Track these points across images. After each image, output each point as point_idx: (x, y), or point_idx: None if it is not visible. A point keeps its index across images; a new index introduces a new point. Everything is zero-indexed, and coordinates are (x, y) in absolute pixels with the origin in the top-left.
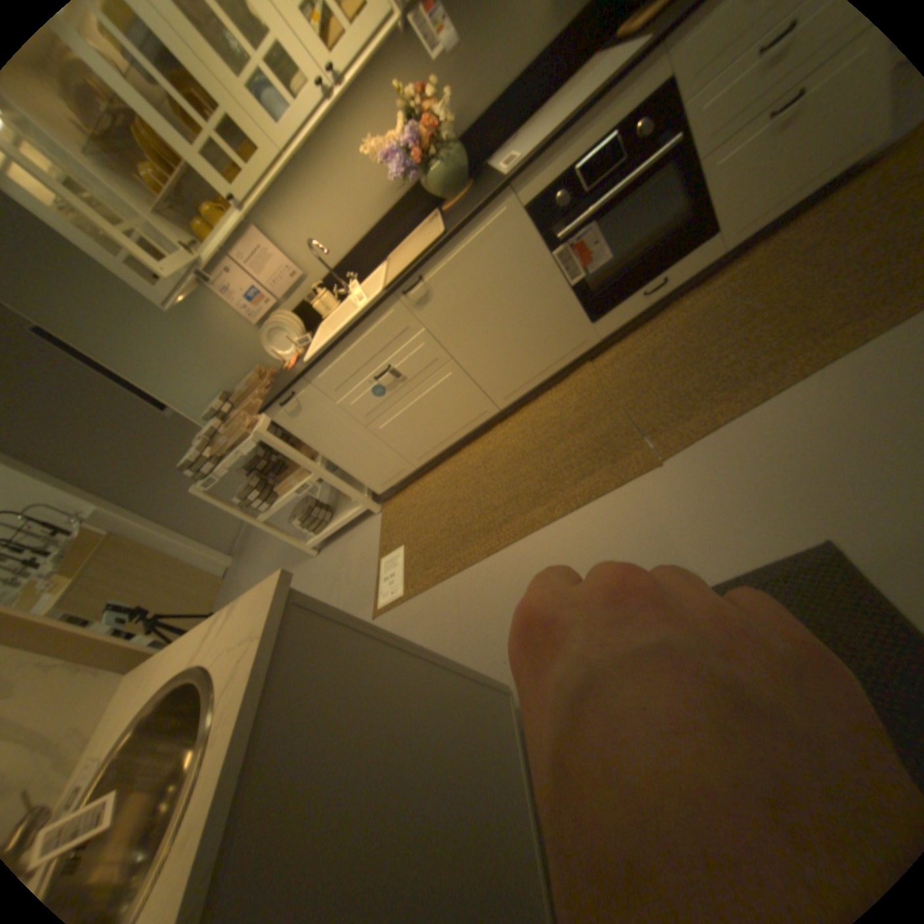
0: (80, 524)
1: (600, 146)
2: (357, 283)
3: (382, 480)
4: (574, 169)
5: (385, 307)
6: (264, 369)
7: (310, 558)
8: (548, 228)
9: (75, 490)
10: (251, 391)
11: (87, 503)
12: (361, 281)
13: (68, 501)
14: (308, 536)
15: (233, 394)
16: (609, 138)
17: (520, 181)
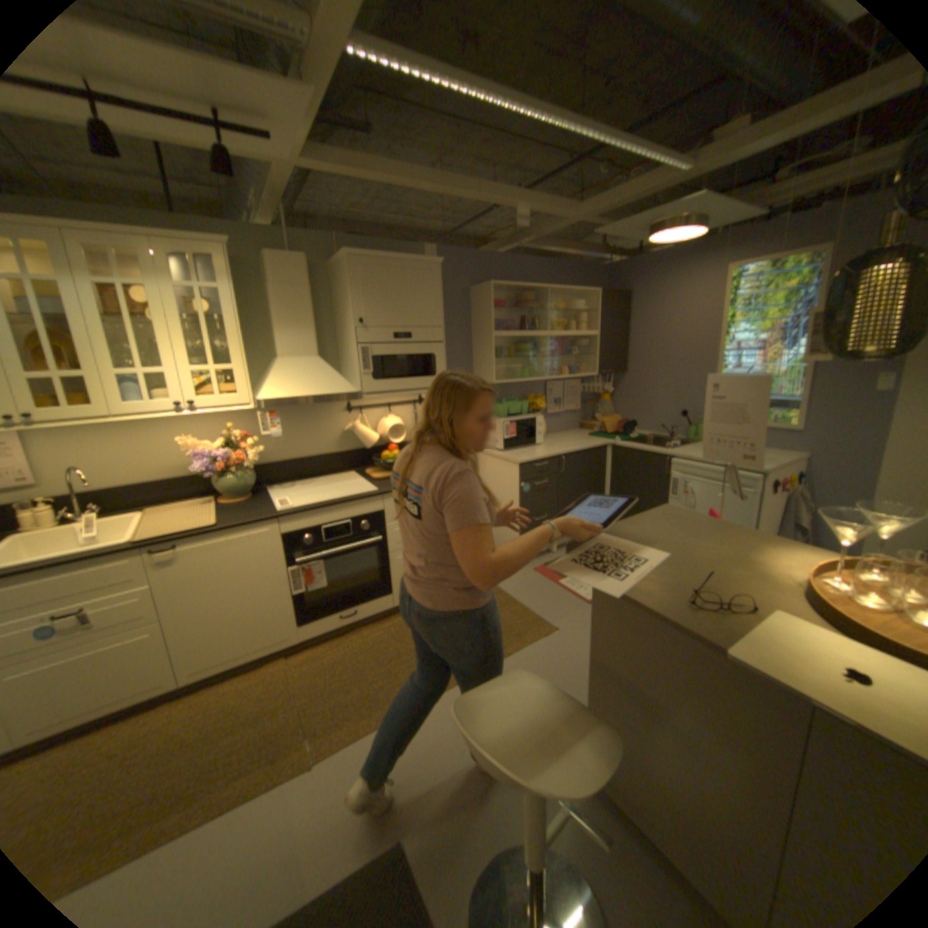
0: None
1: (340, 524)
2: (96, 516)
3: None
4: (321, 528)
5: (122, 556)
6: None
7: None
8: (292, 552)
9: None
10: None
11: None
12: (99, 514)
13: None
14: None
15: None
16: (345, 522)
17: (286, 520)
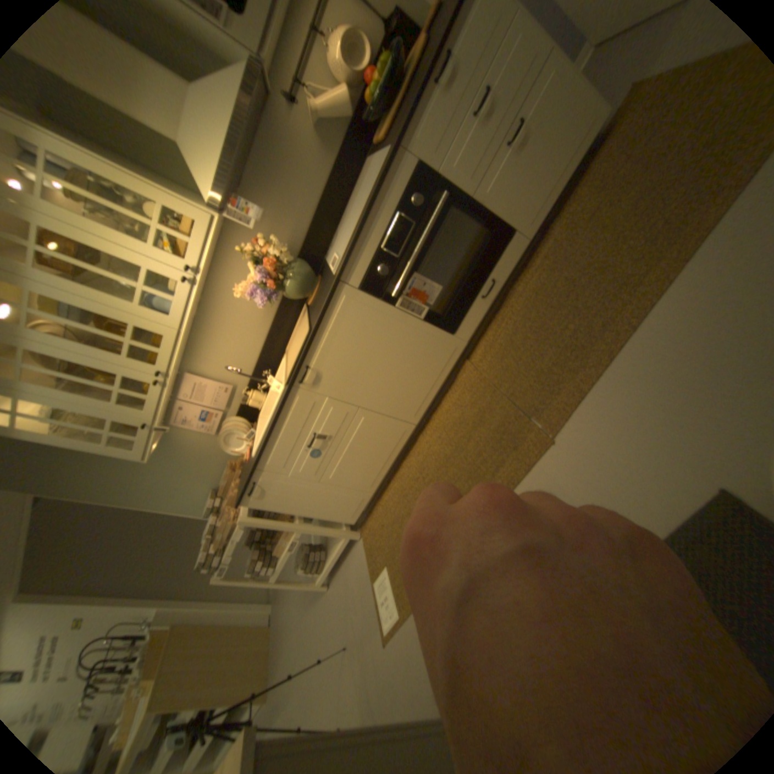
0: (150, 625)
1: (393, 225)
2: (273, 376)
3: (351, 512)
4: (382, 248)
5: (293, 396)
6: (234, 460)
7: (324, 593)
8: (384, 292)
9: (139, 600)
10: (230, 483)
11: (150, 607)
12: (276, 371)
13: (136, 610)
14: (315, 575)
15: (221, 486)
16: (396, 218)
17: (347, 274)
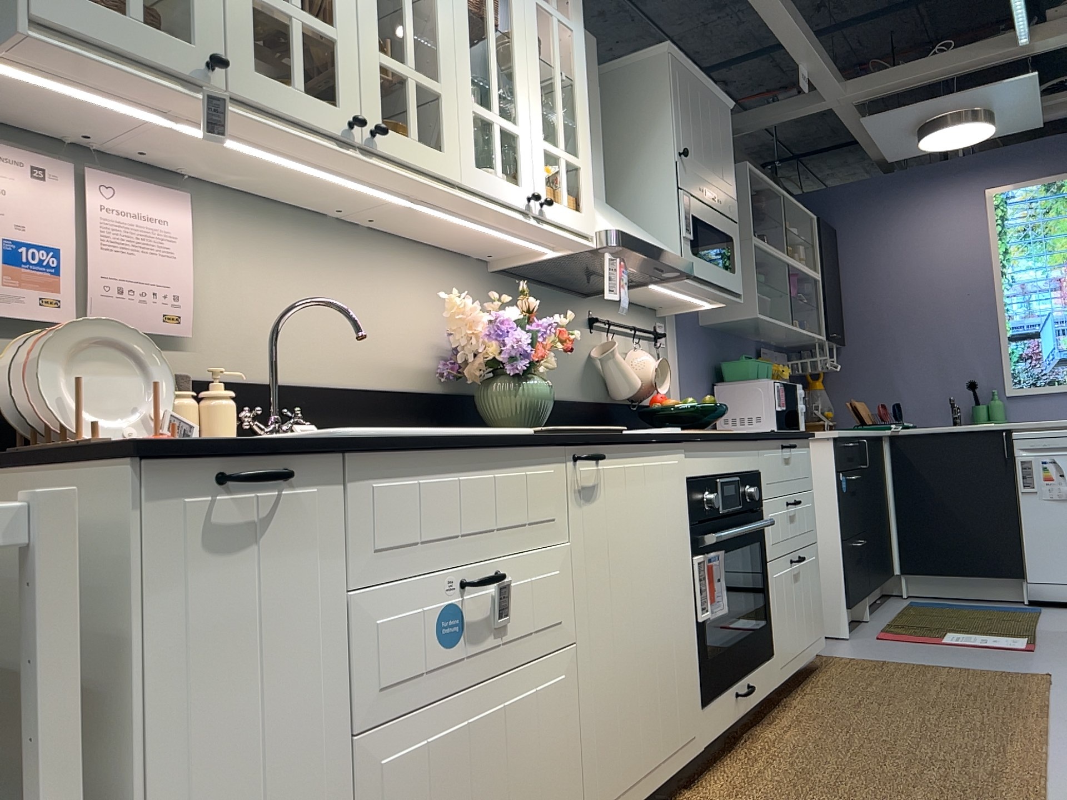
0: None
1: (731, 480)
2: None
3: None
4: (716, 482)
5: (546, 457)
6: None
7: None
8: (695, 523)
9: None
10: None
11: None
12: None
13: None
14: None
15: None
16: (734, 480)
17: (691, 449)
